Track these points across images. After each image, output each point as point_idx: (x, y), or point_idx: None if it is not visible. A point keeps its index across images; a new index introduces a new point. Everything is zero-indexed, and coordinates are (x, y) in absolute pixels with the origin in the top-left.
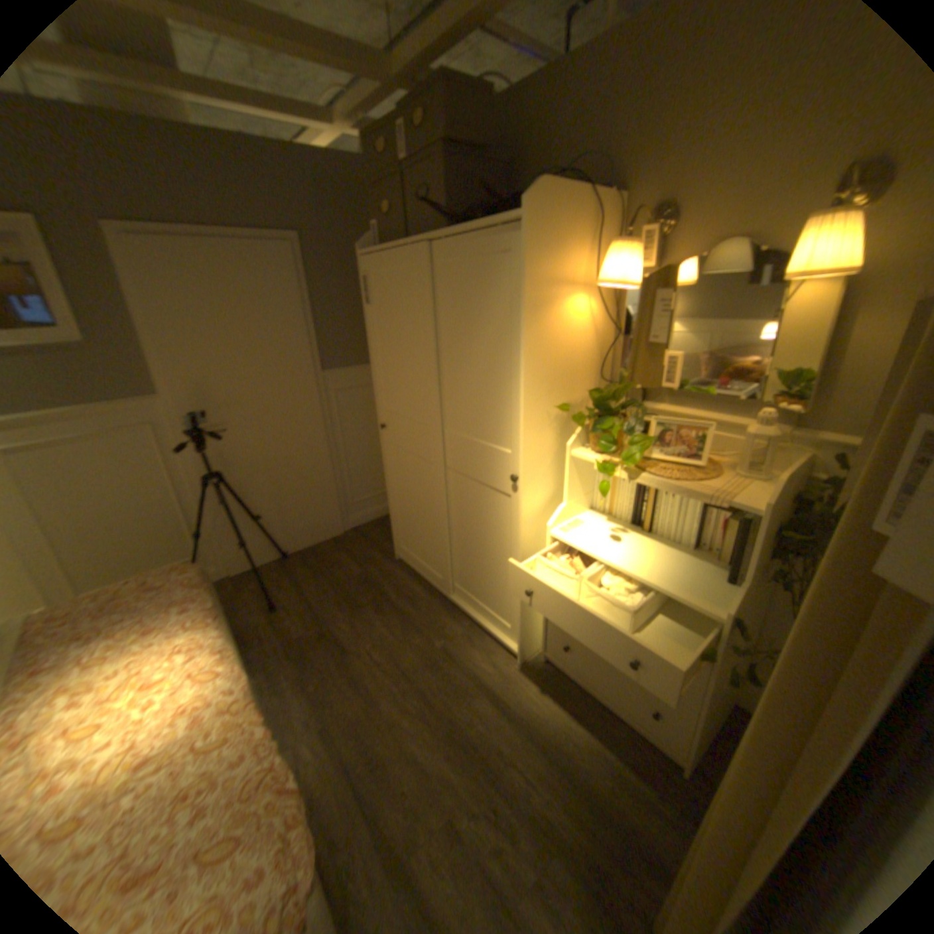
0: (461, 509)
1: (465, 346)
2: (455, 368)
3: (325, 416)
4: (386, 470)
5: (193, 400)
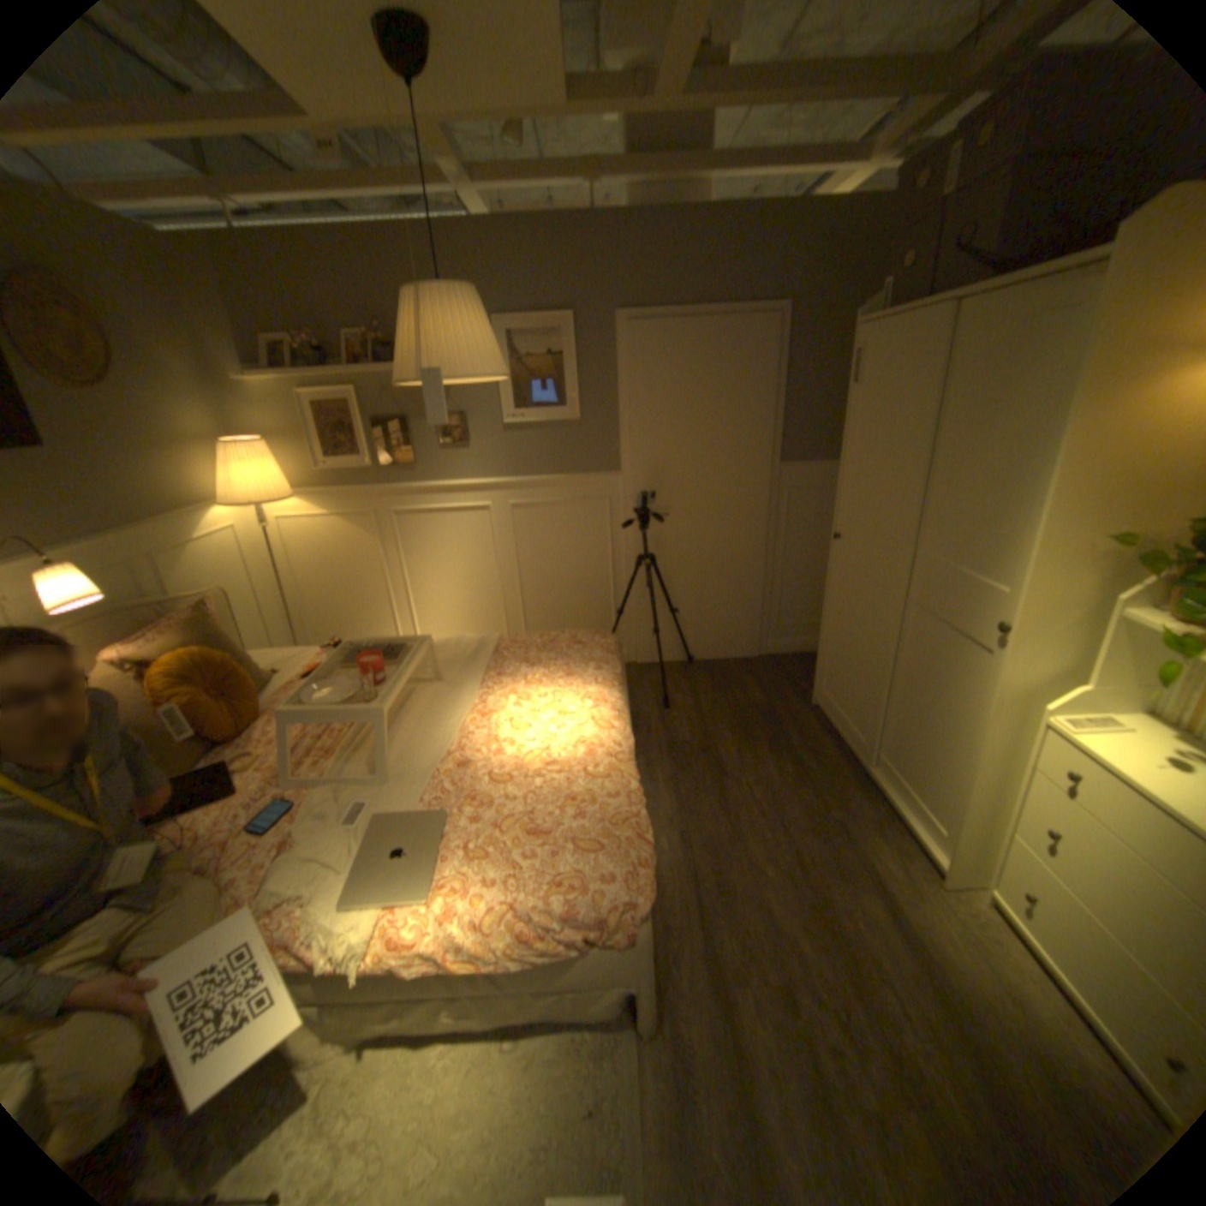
0: (918, 658)
1: (978, 438)
2: (955, 467)
3: (773, 516)
4: (829, 591)
5: (650, 481)
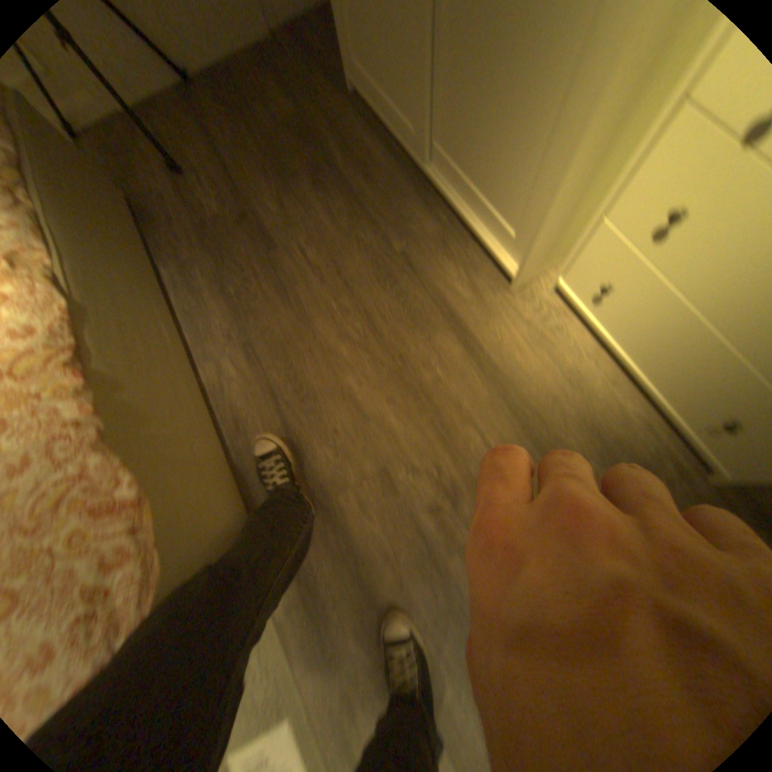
0: None
1: None
2: None
3: None
4: None
5: None
